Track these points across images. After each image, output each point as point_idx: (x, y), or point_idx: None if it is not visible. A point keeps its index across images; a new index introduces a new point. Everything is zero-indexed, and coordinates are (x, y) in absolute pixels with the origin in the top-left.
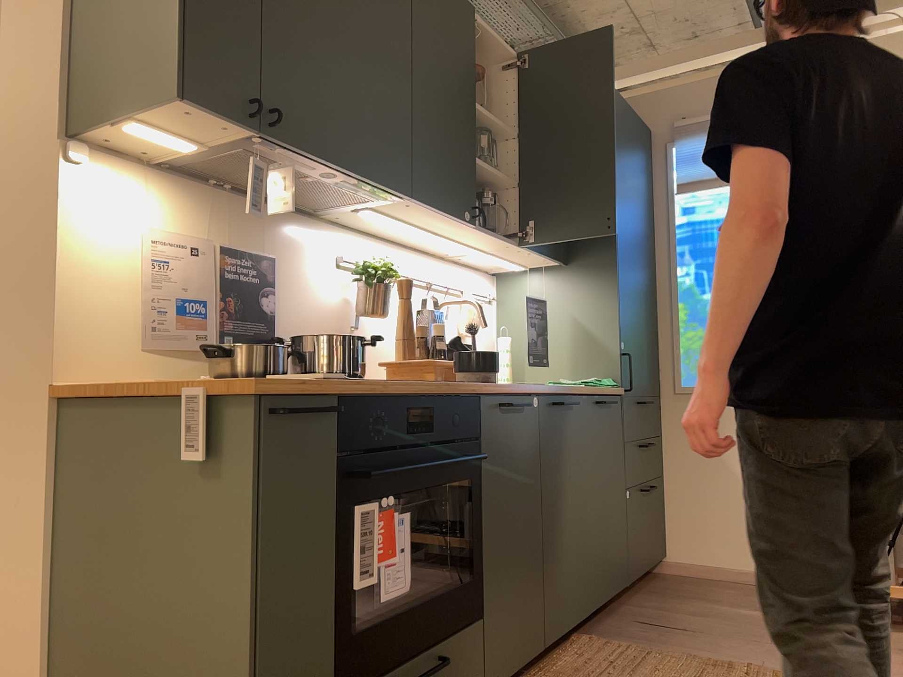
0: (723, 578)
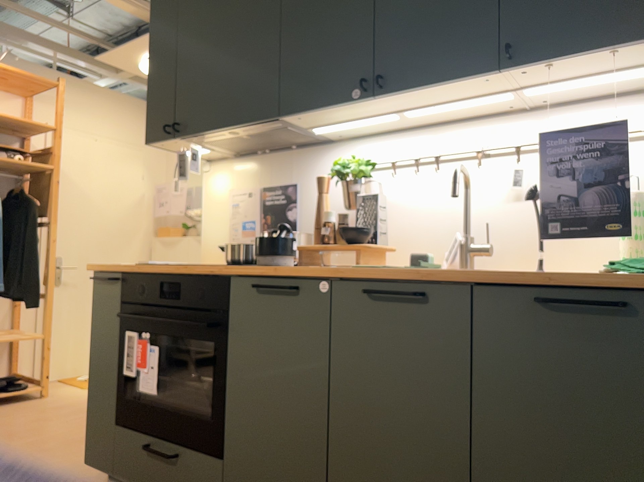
0: None
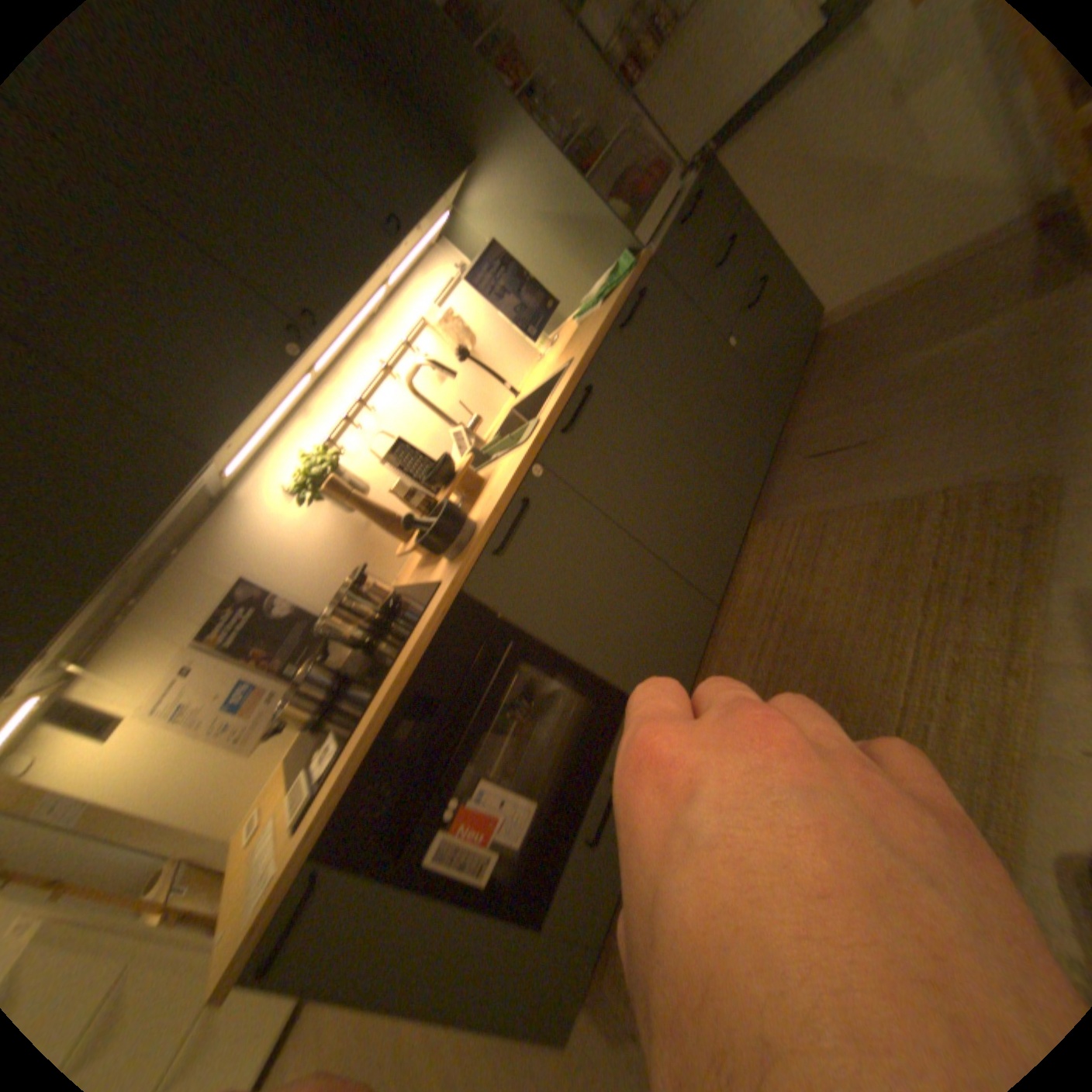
0: (899, 287)
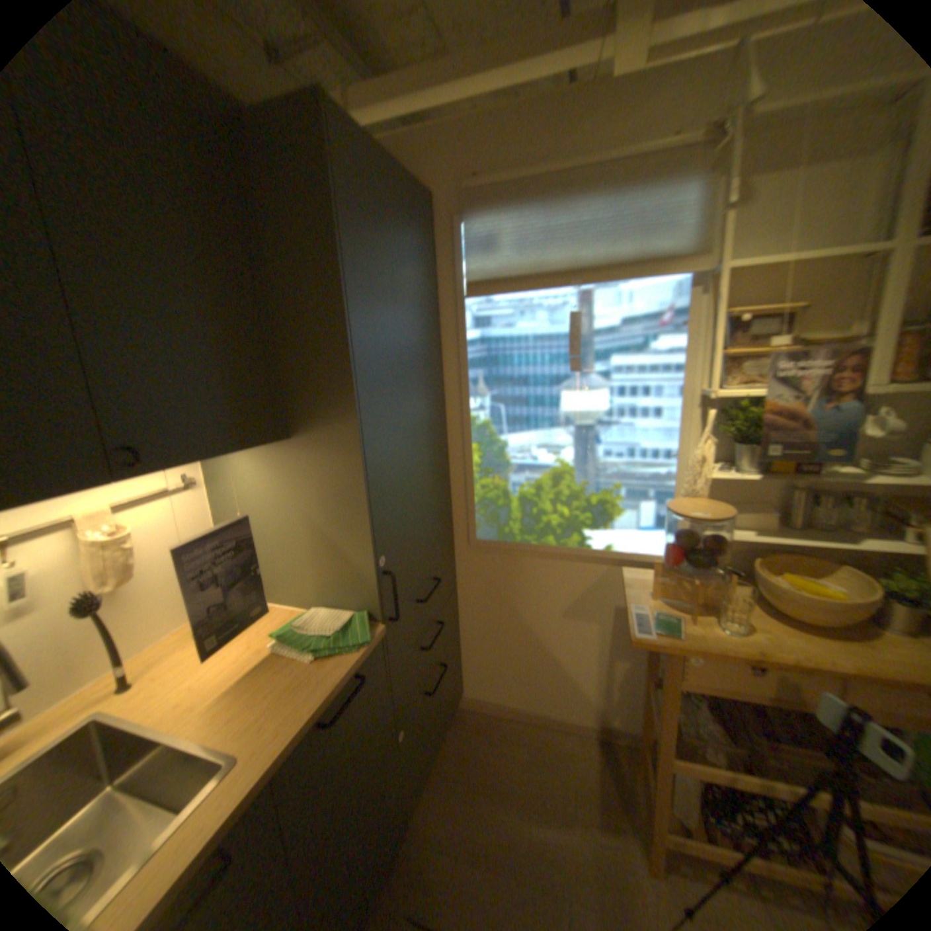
0: (514, 720)
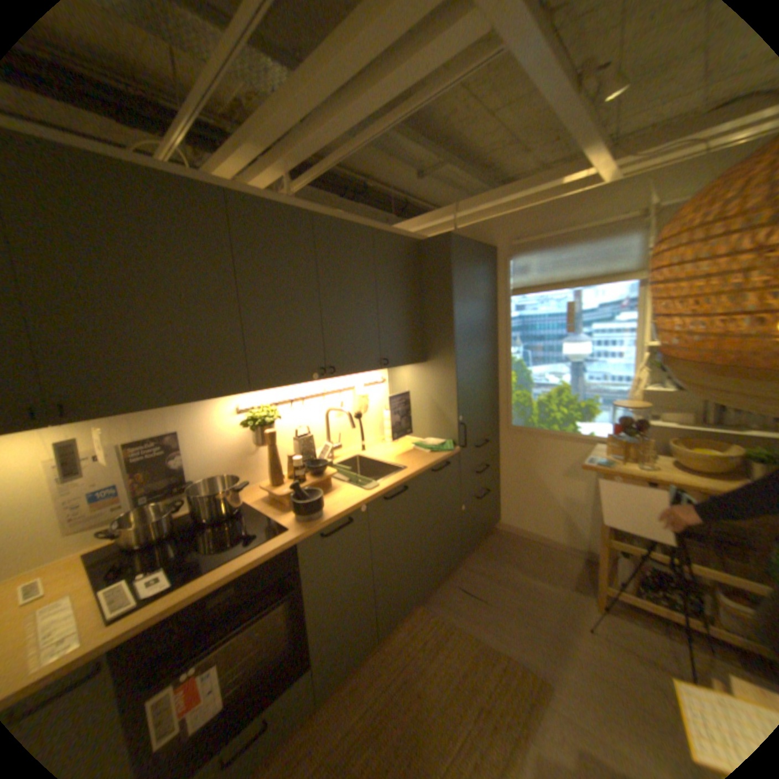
0: (531, 540)
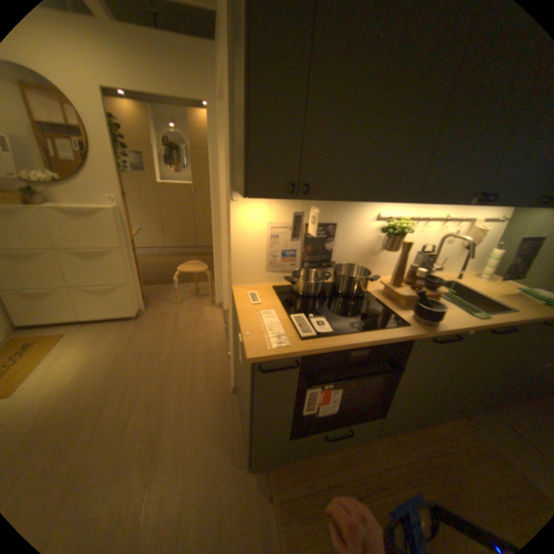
0: None
